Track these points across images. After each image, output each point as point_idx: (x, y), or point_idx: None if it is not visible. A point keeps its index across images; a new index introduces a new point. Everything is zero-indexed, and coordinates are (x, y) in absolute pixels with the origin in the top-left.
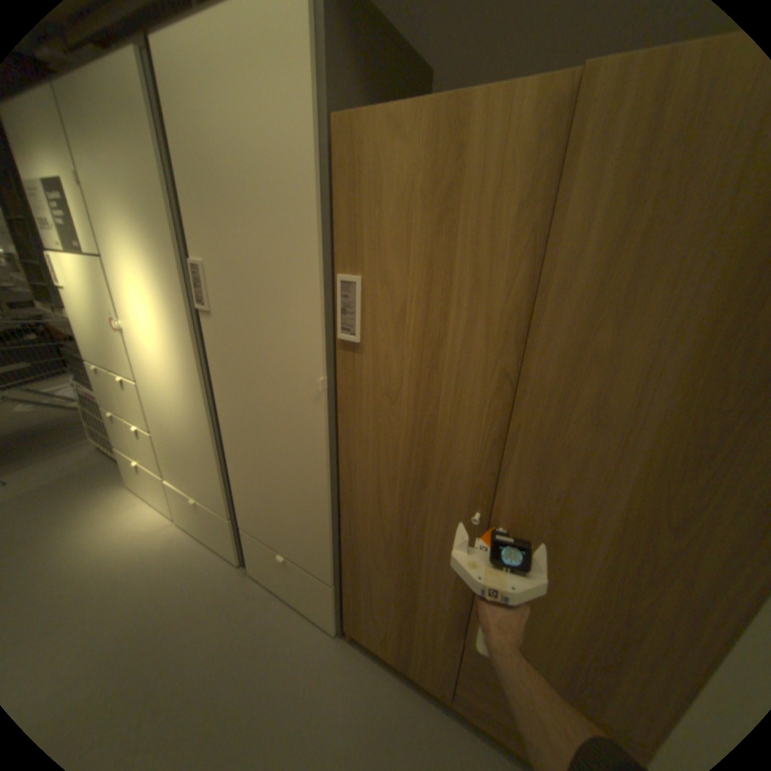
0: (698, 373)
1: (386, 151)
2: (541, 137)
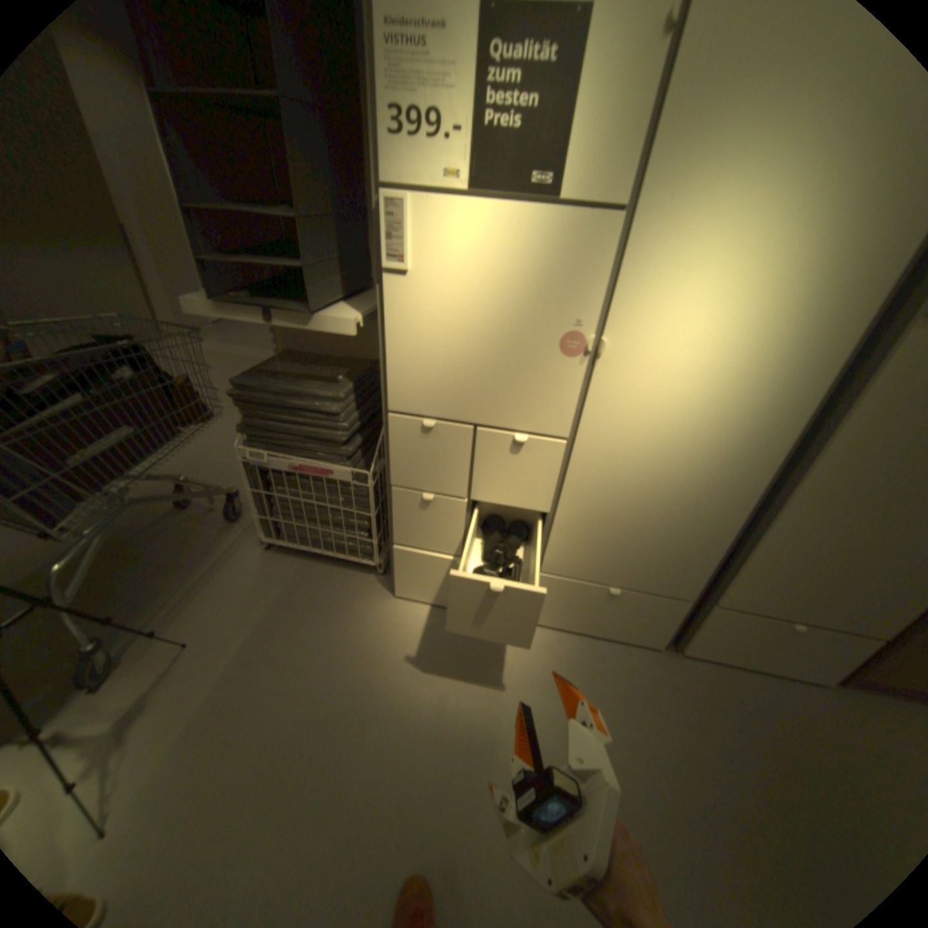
0: None
1: None
2: None
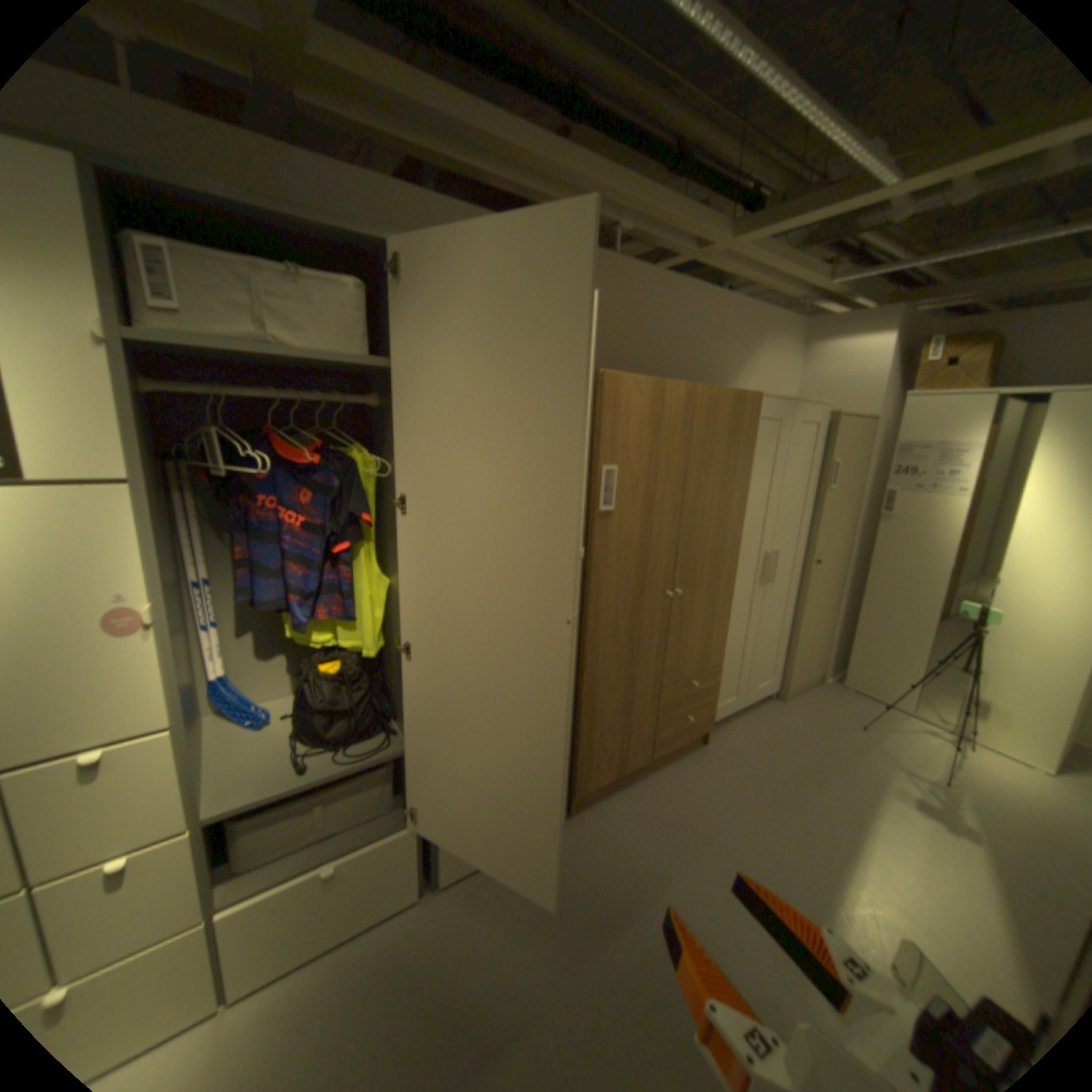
0: (722, 489)
1: (633, 398)
2: (687, 405)
